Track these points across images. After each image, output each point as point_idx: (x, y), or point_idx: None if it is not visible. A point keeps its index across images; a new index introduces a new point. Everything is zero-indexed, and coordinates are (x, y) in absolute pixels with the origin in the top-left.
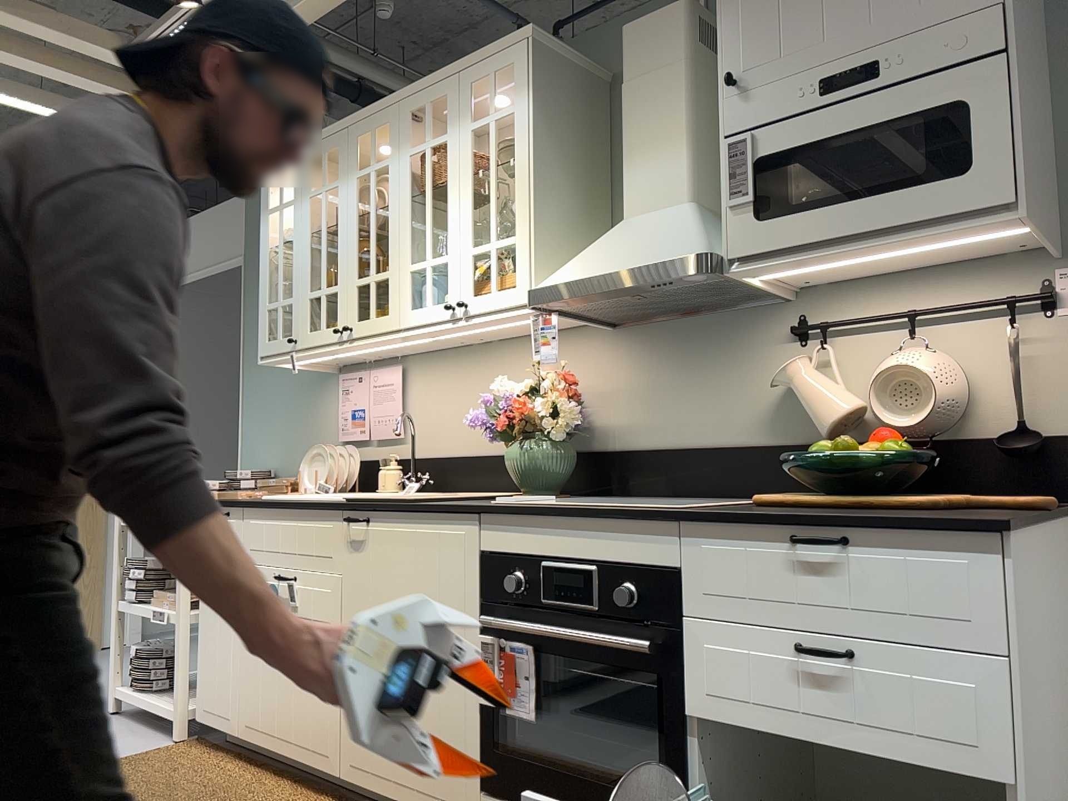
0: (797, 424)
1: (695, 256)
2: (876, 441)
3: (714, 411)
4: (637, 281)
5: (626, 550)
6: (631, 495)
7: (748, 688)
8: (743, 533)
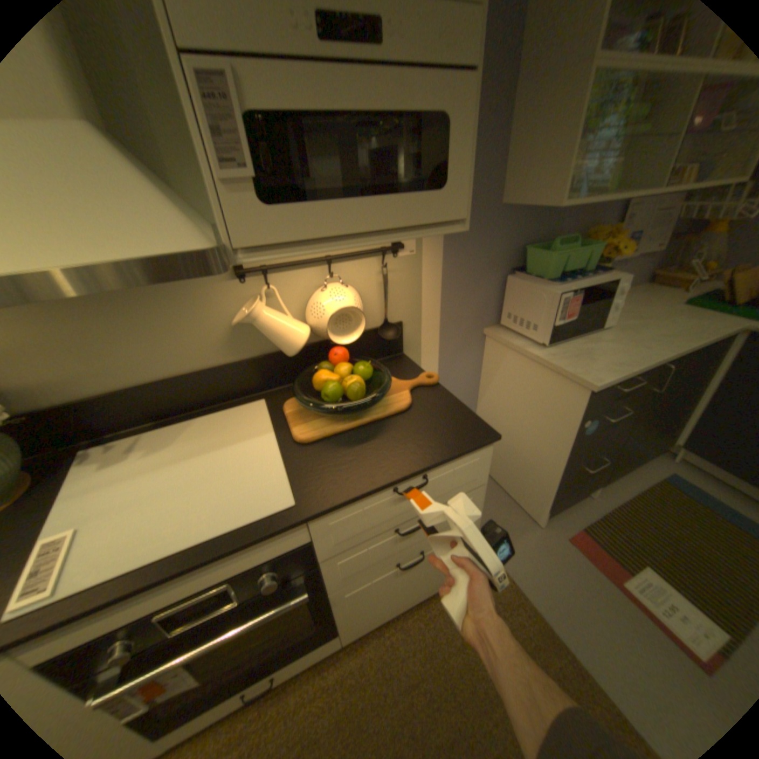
0: (251, 343)
1: (201, 252)
2: (339, 360)
3: (169, 347)
4: (105, 283)
5: (254, 559)
6: (104, 435)
7: (367, 563)
8: (358, 501)
